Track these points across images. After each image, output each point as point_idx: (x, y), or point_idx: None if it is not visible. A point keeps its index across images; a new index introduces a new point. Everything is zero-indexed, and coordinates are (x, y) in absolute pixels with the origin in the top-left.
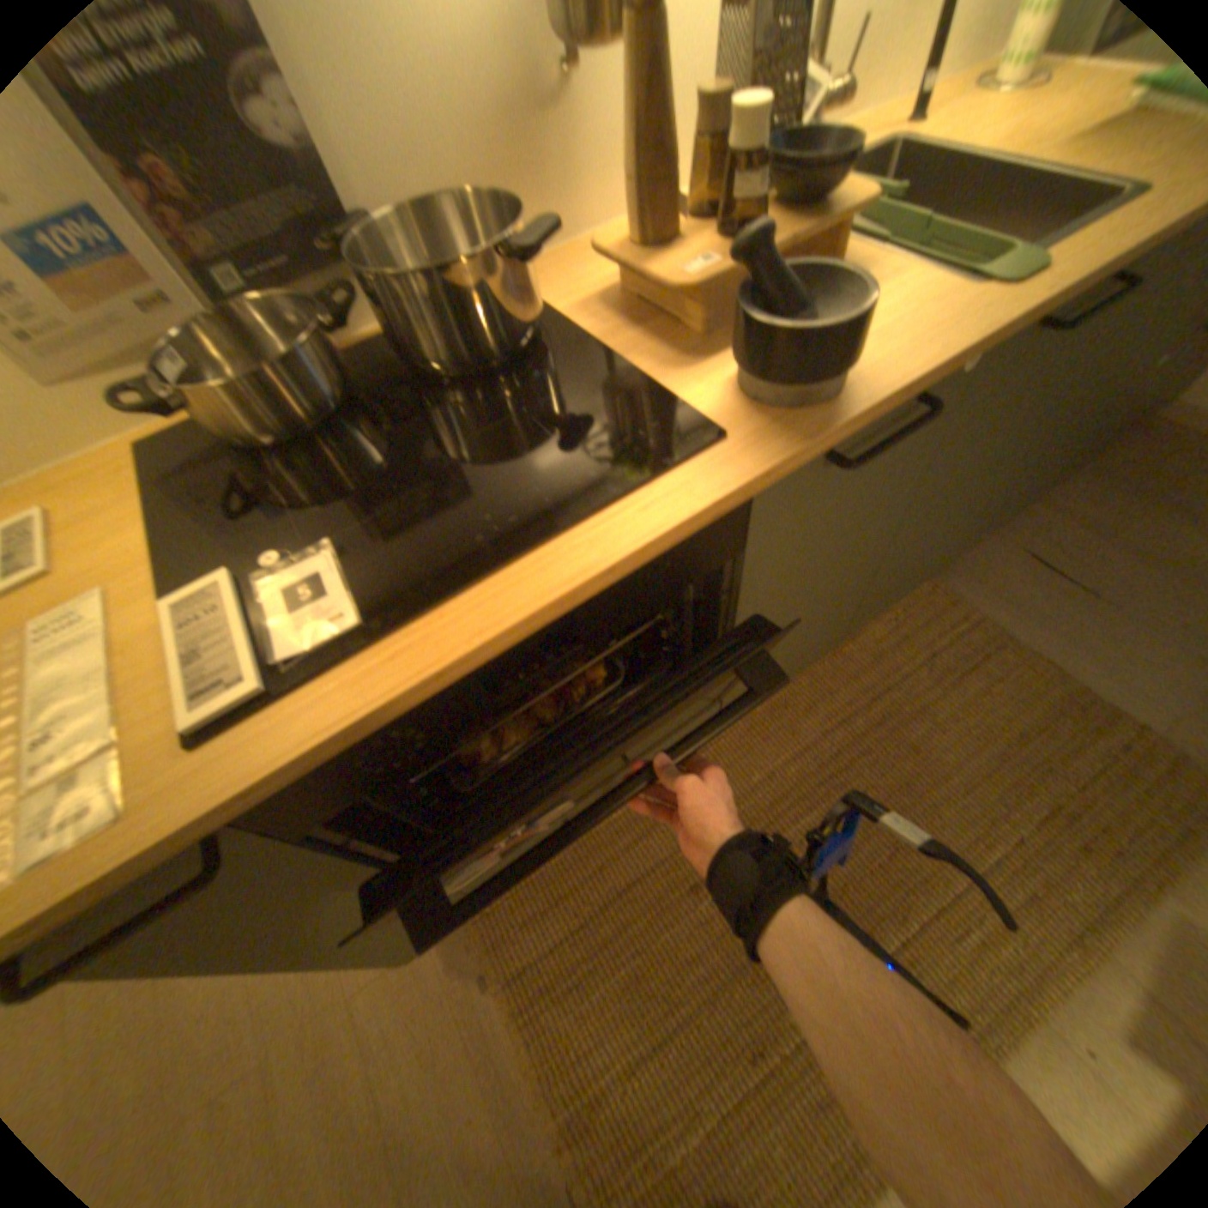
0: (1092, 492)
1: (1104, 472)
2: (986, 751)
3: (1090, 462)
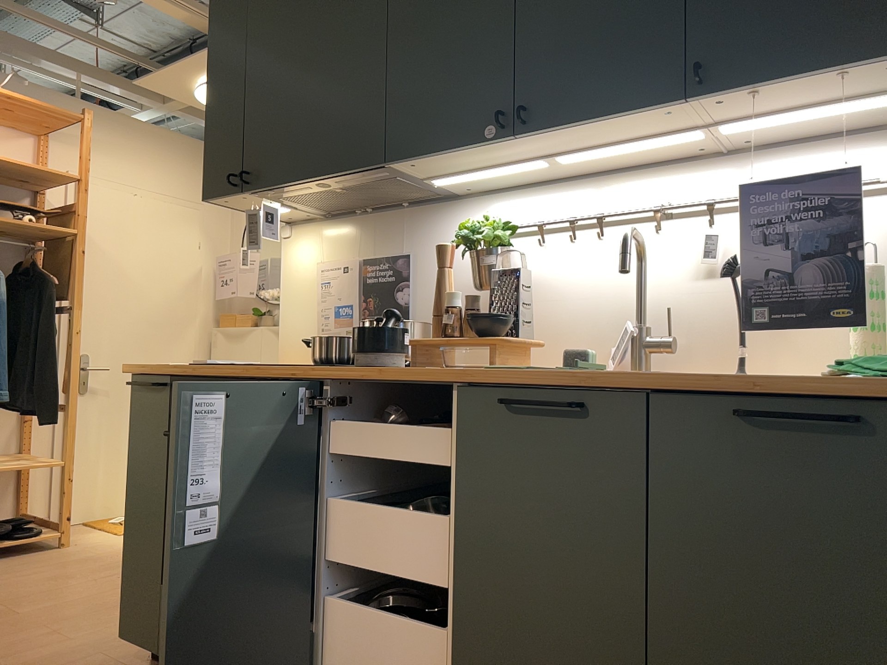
0: None
1: None
2: None
3: None
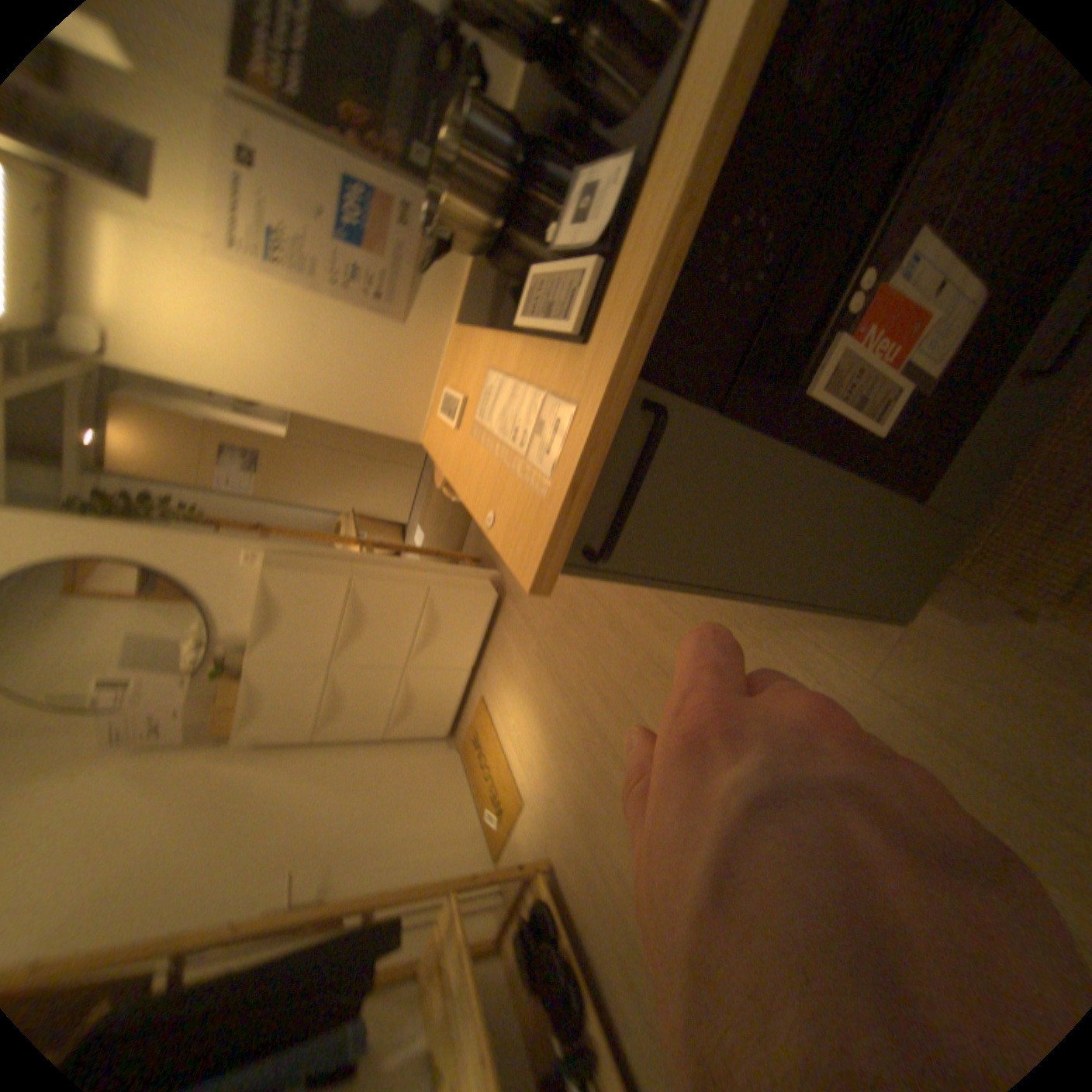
0: None
1: None
2: None
3: None
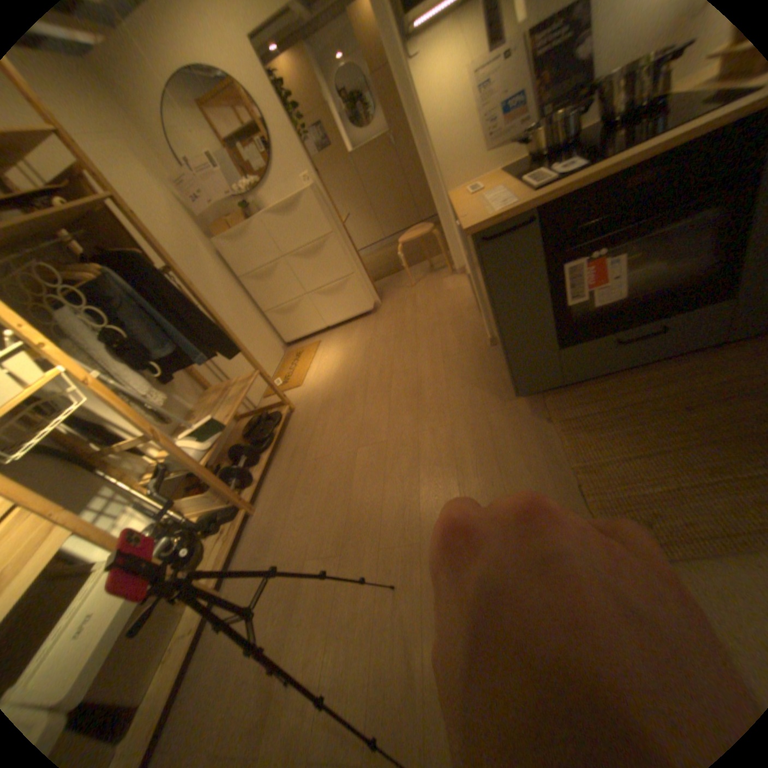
0: None
1: None
2: None
3: None
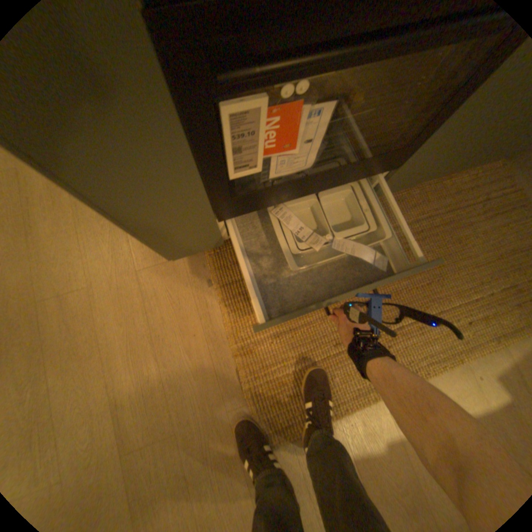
0: None
1: None
2: (493, 252)
3: None
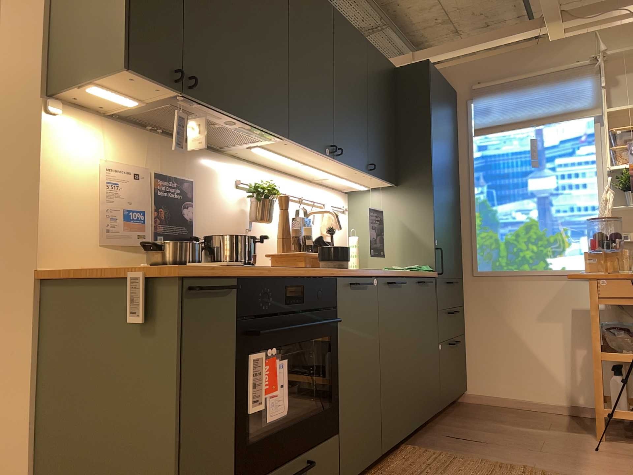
0: (459, 419)
1: (459, 415)
2: None
3: (452, 413)
